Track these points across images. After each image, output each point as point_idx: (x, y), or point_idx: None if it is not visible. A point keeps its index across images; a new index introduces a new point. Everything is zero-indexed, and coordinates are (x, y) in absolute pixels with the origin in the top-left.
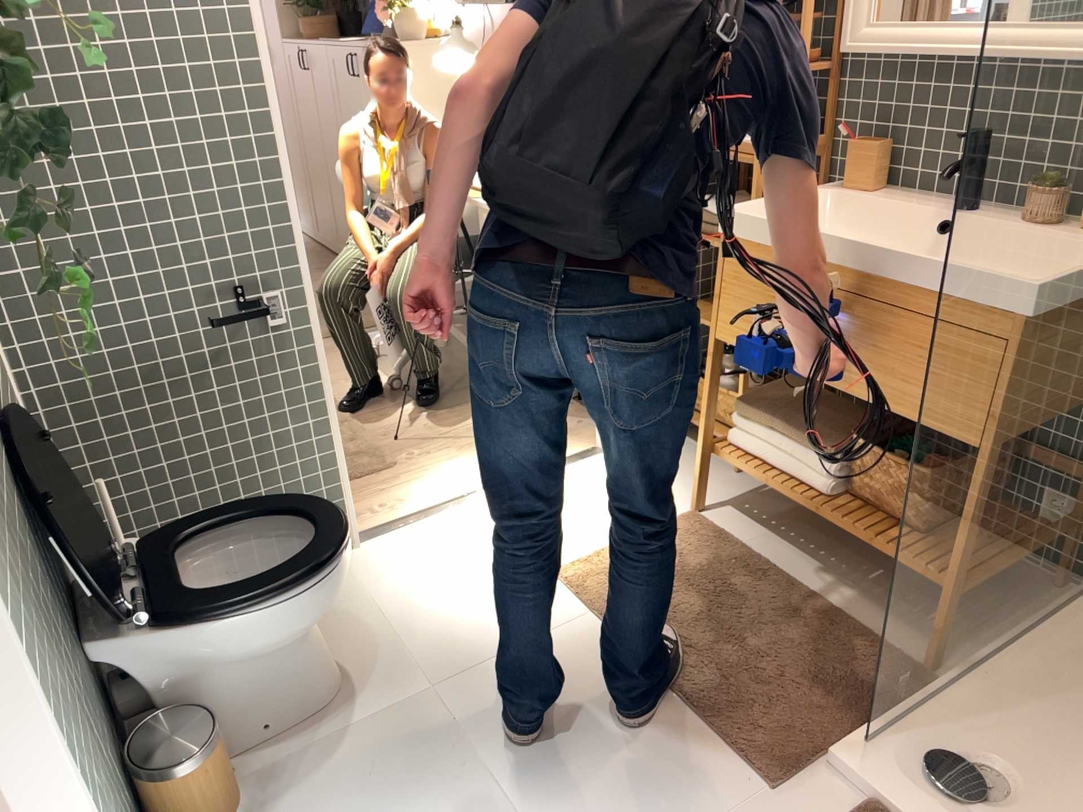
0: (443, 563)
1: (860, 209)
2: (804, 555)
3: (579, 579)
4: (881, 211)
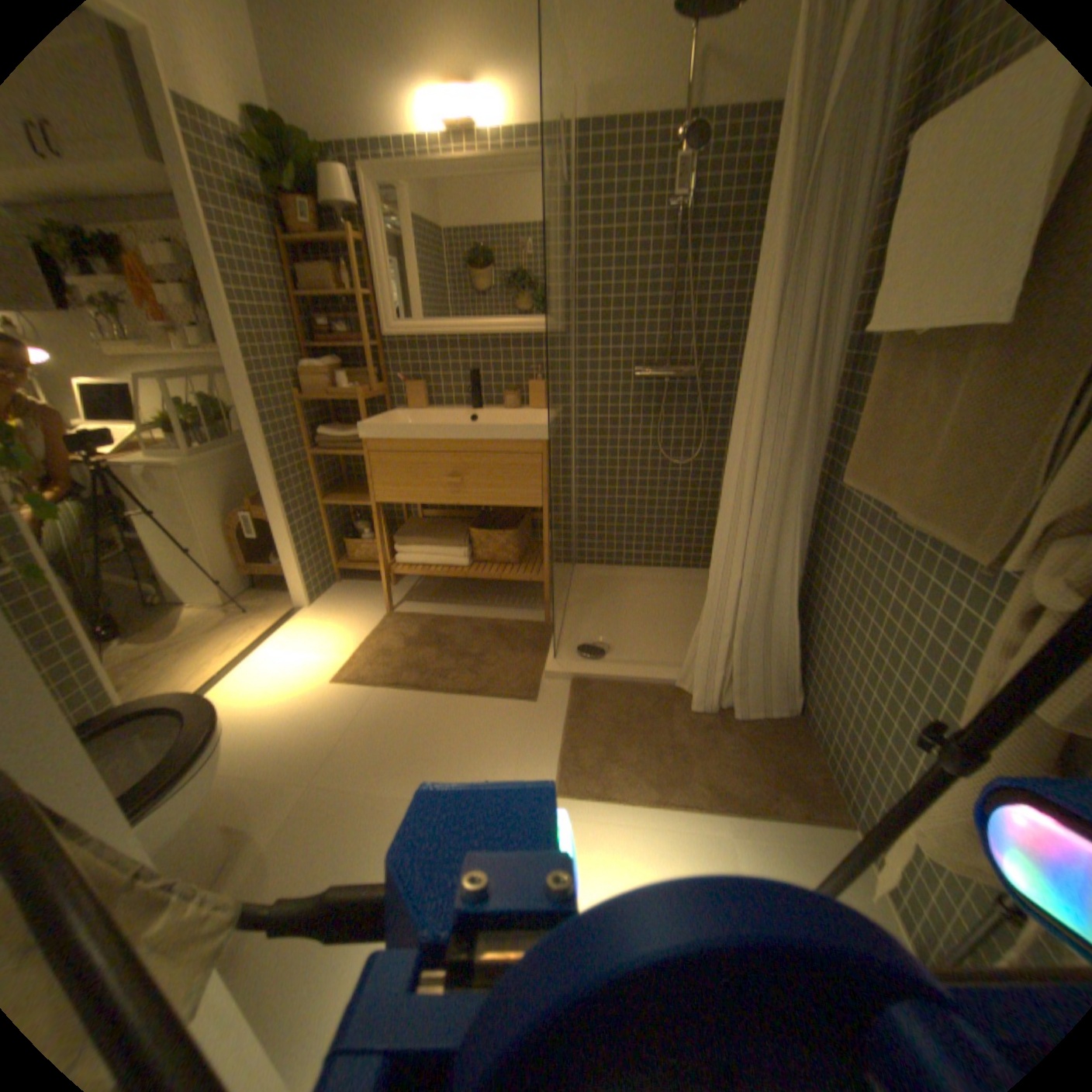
0: (236, 718)
1: (423, 416)
2: (460, 604)
3: (348, 675)
4: (435, 414)
